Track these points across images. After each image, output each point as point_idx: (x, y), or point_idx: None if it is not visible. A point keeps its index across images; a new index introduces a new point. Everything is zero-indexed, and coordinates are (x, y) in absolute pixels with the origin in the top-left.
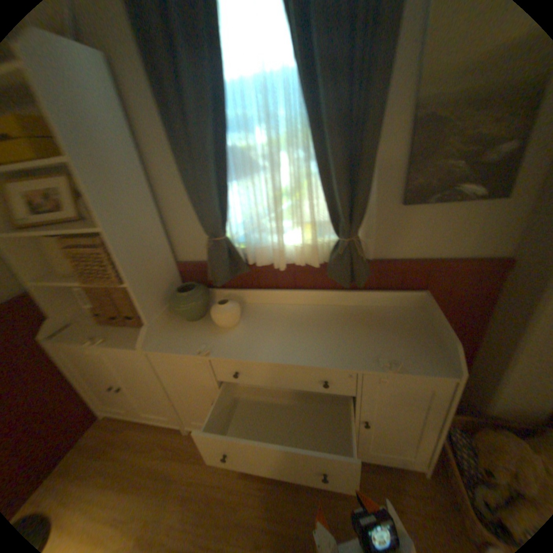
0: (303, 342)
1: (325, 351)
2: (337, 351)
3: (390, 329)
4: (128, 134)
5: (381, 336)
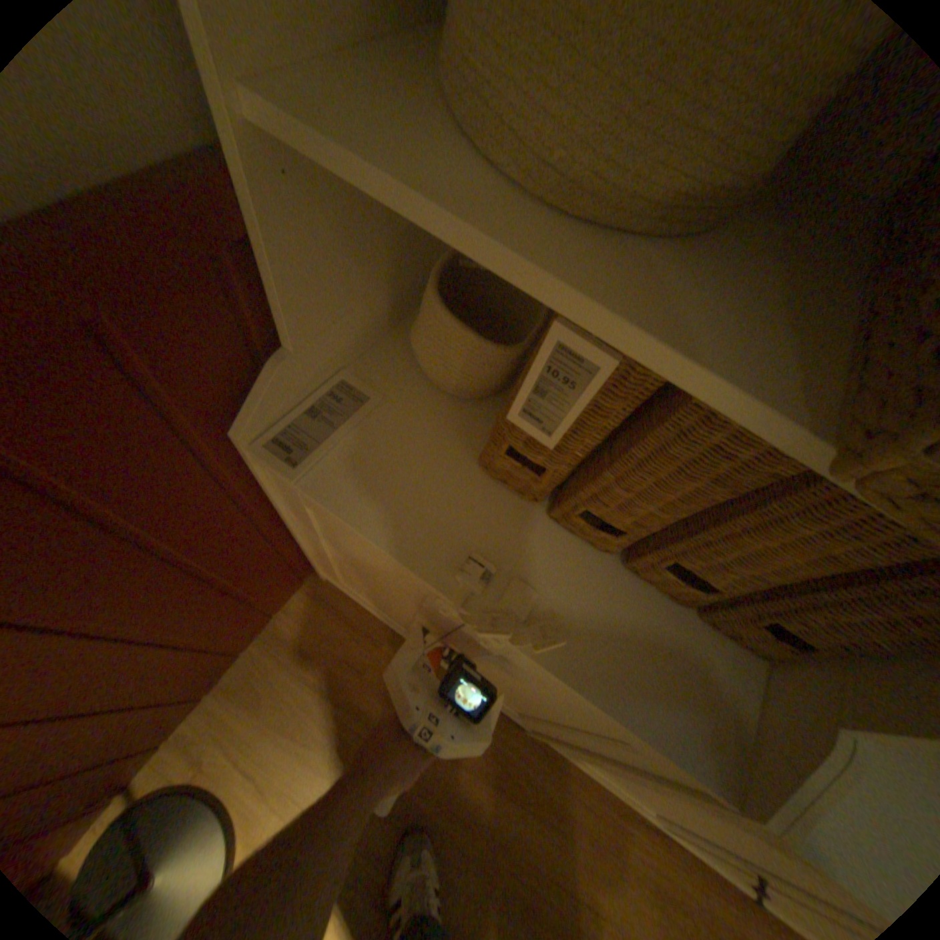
0: None
1: None
2: None
3: None
4: None
5: None
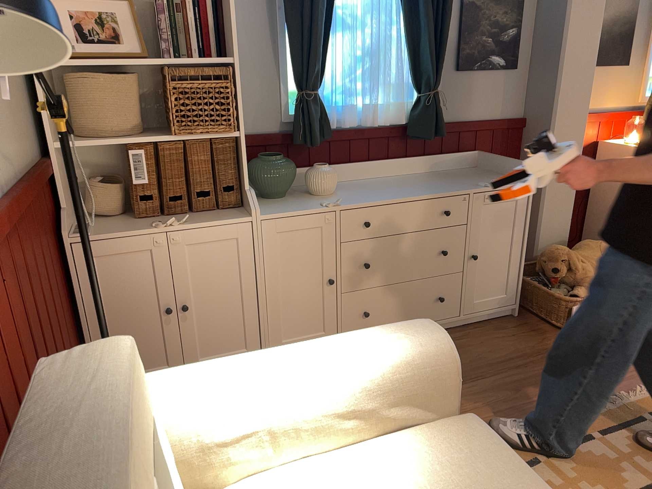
0: (413, 189)
1: (437, 188)
2: (446, 187)
3: (468, 176)
4: None
5: (467, 179)
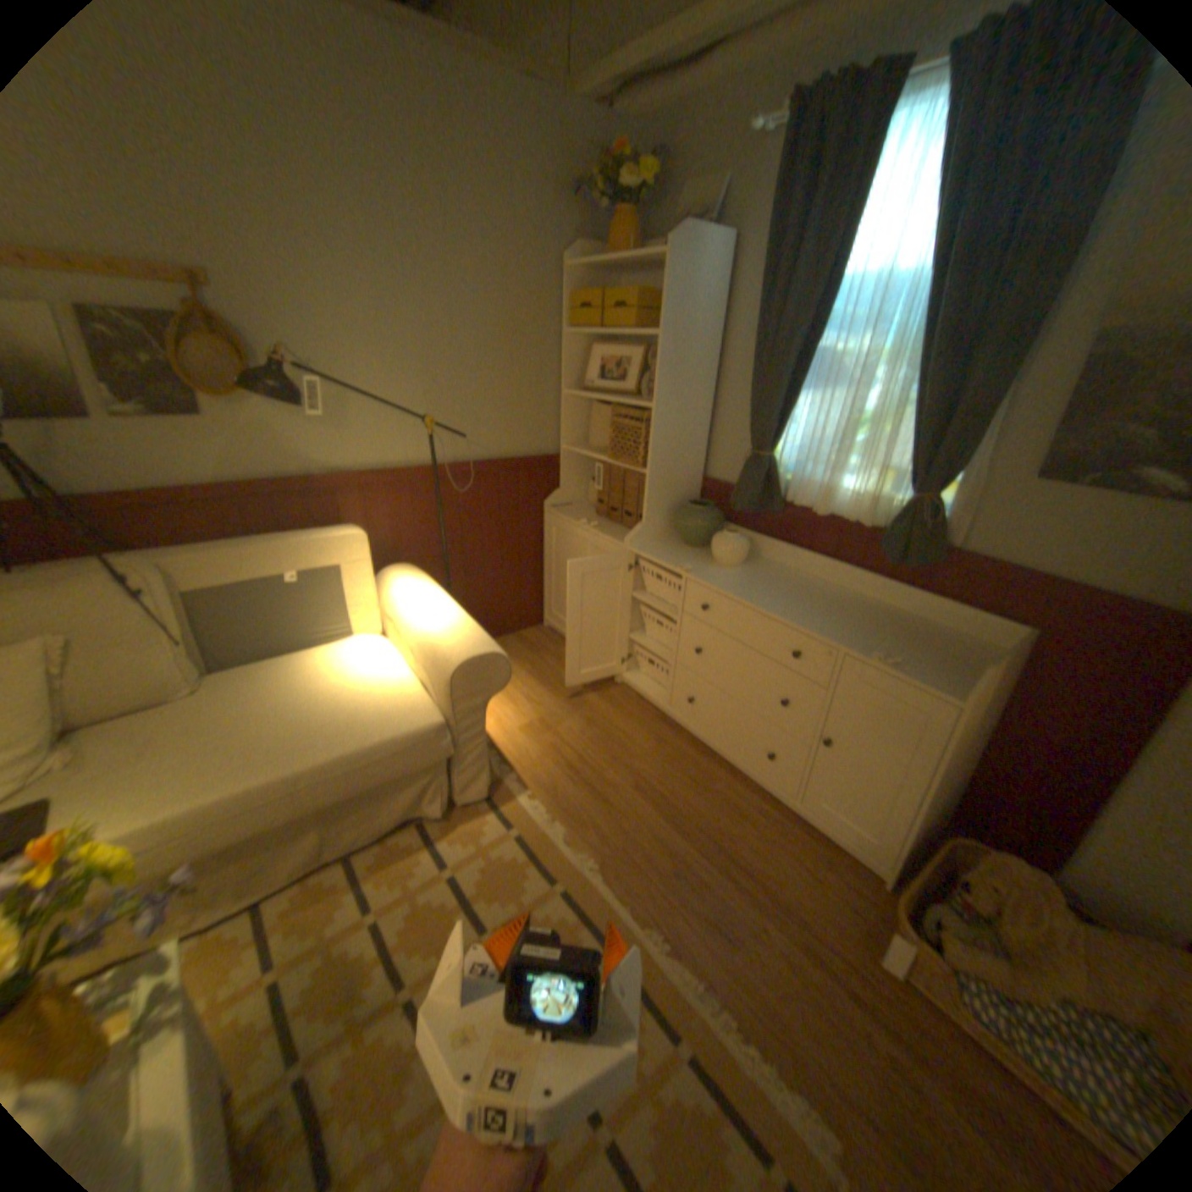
0: (798, 606)
1: (817, 621)
2: (831, 627)
3: (929, 645)
4: (723, 316)
5: (906, 643)
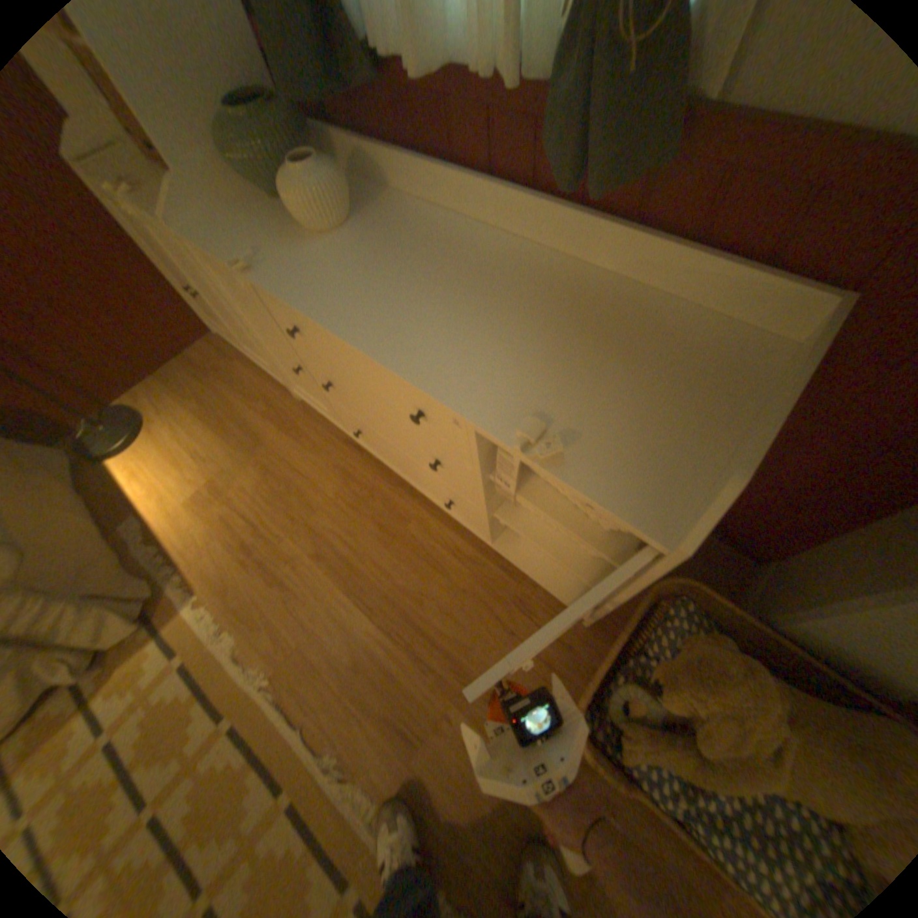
0: (415, 314)
1: (438, 350)
2: (460, 362)
3: (635, 365)
4: None
5: (592, 372)
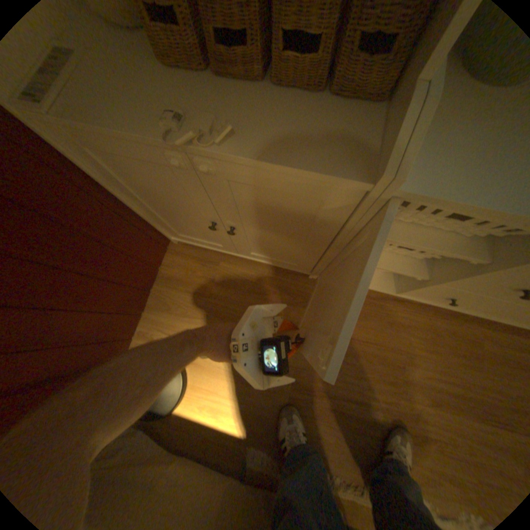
0: None
1: None
2: None
3: None
4: None
5: None
